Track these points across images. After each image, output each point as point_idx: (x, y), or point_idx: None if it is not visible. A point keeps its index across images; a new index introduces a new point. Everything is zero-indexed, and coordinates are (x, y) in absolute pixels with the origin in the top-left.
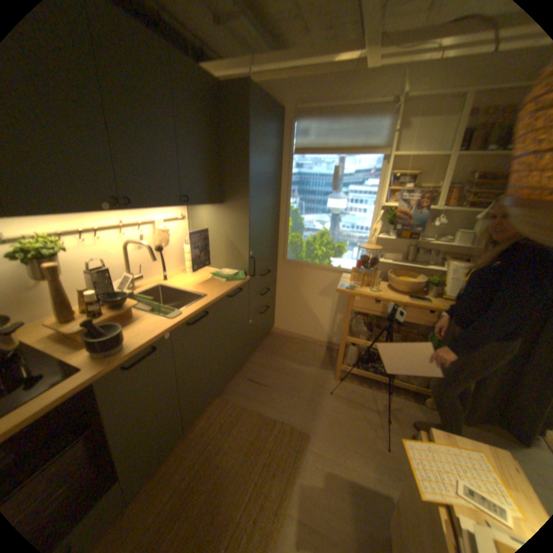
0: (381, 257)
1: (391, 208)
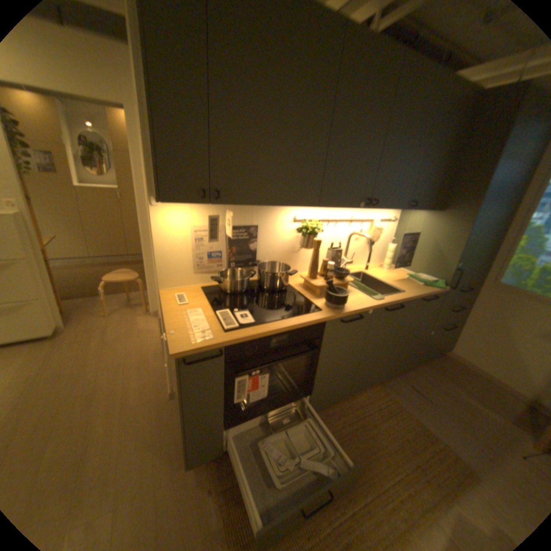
0: None
1: None
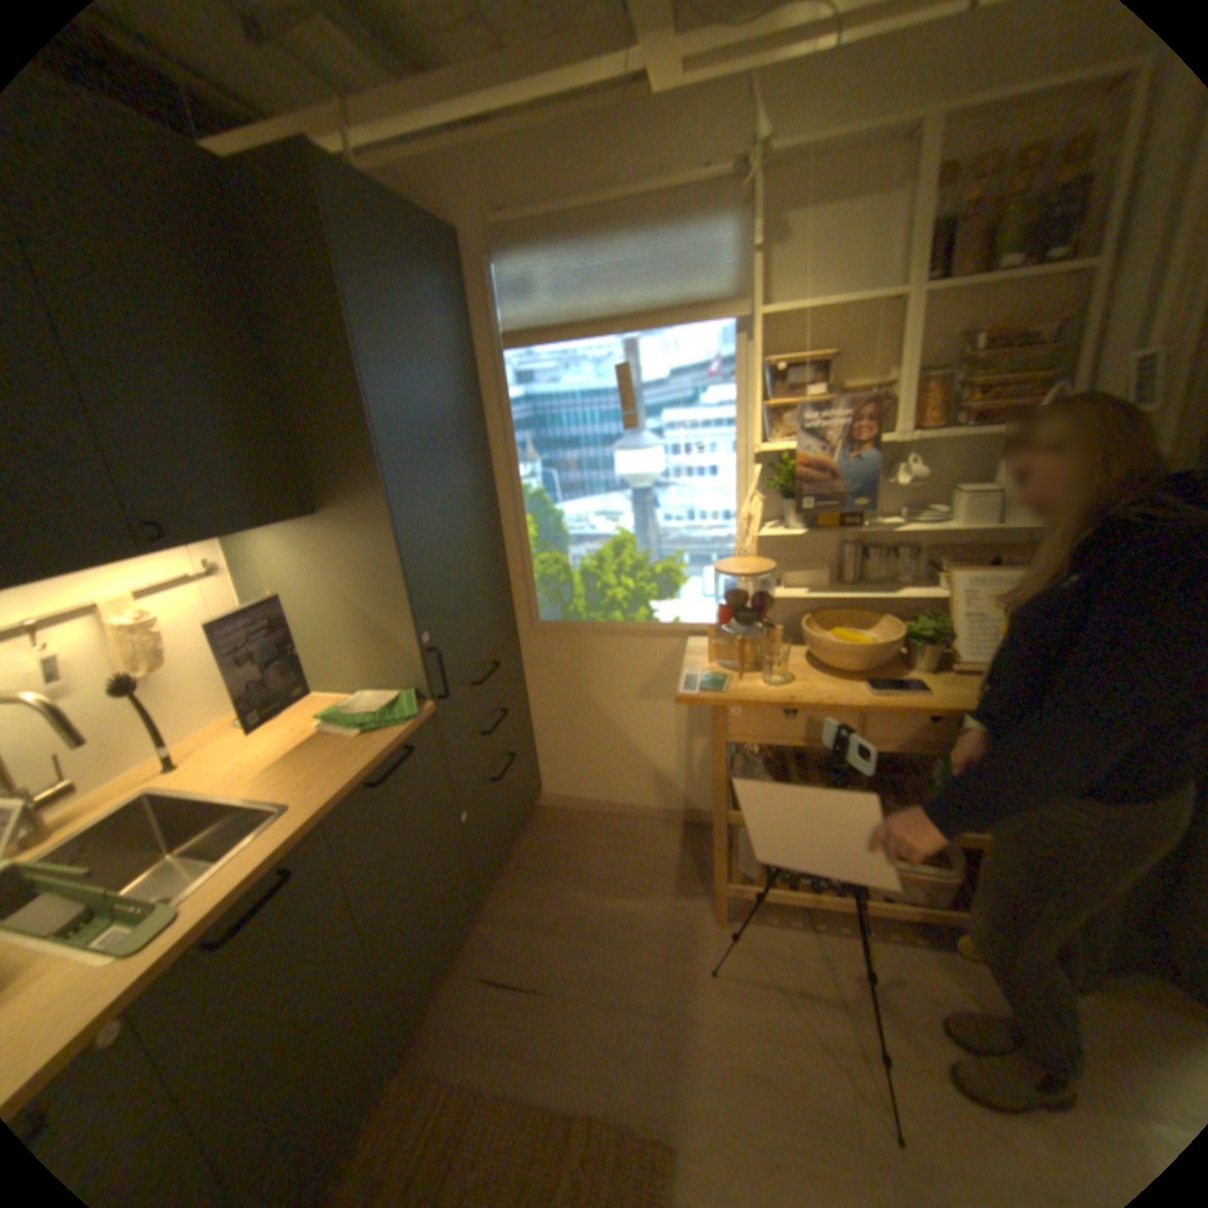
0: (776, 585)
1: (780, 454)
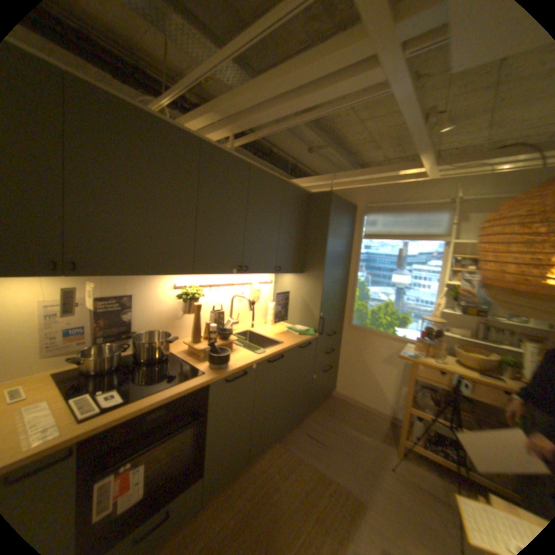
0: (448, 332)
1: (457, 286)
